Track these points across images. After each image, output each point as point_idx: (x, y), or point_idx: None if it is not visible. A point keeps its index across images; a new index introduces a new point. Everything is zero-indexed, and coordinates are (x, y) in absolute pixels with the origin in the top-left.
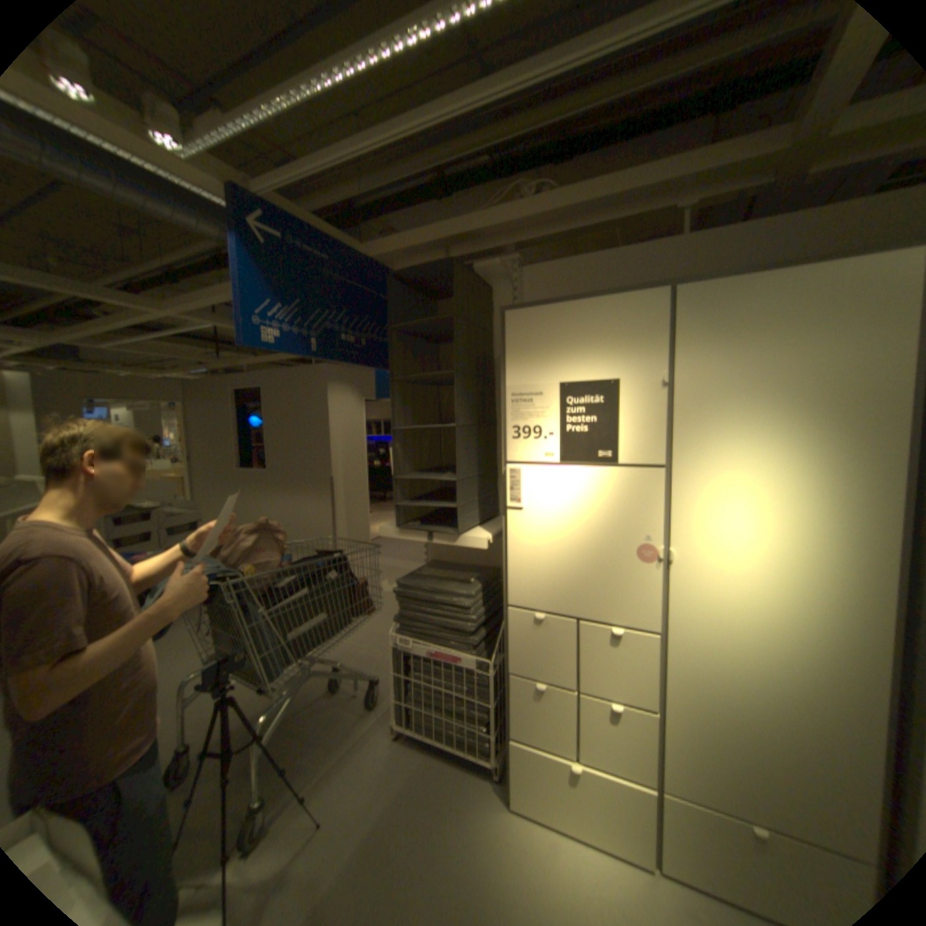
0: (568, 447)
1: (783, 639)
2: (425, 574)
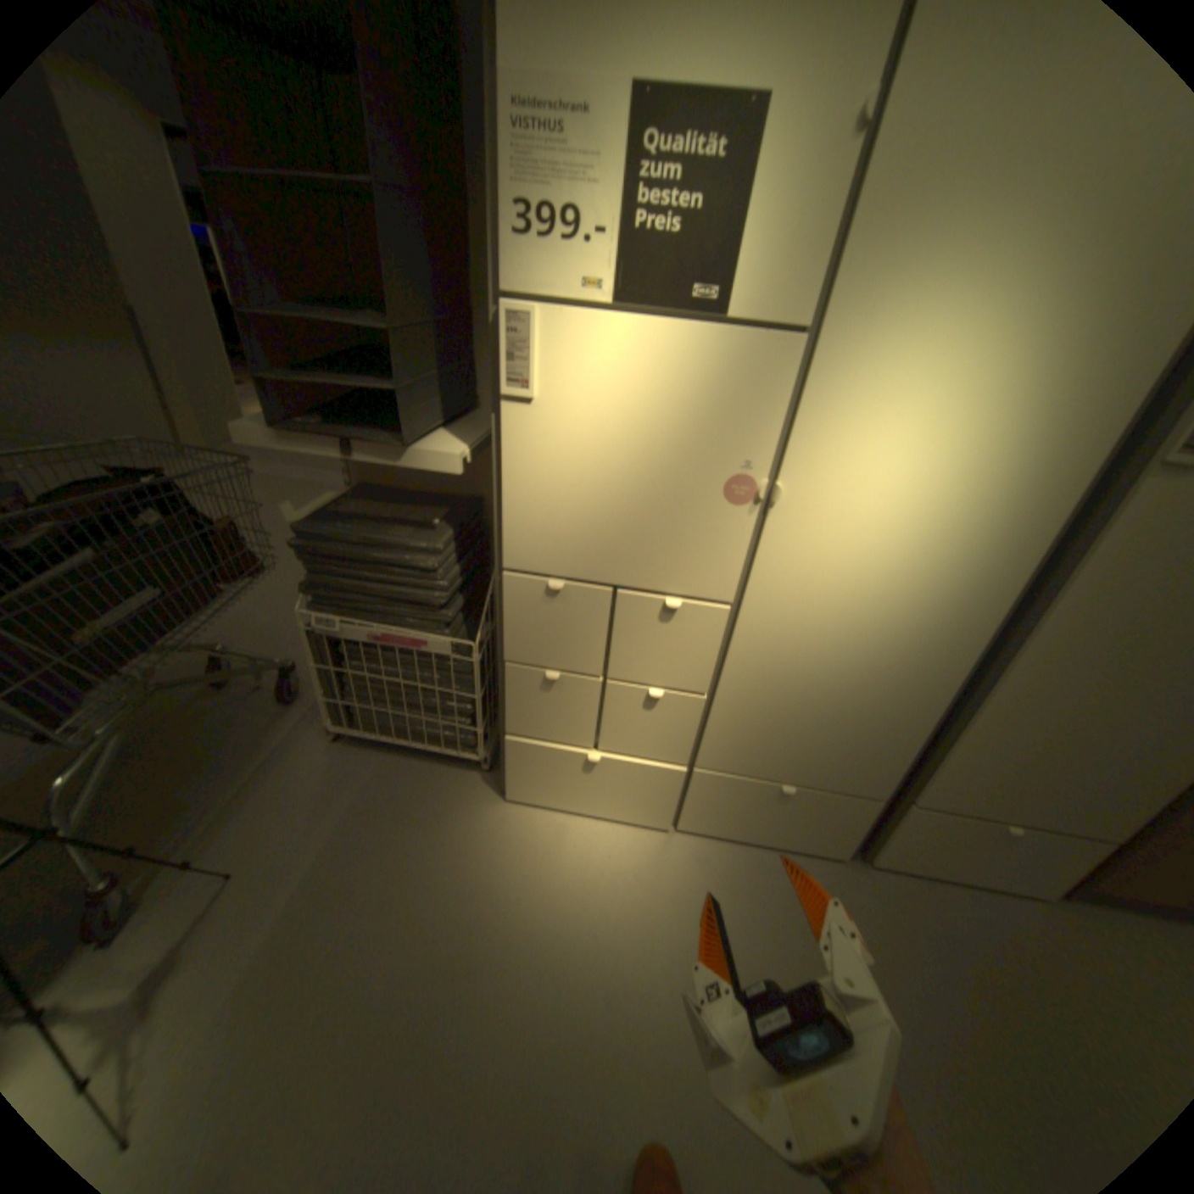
0: (633, 268)
1: (887, 605)
2: (348, 511)
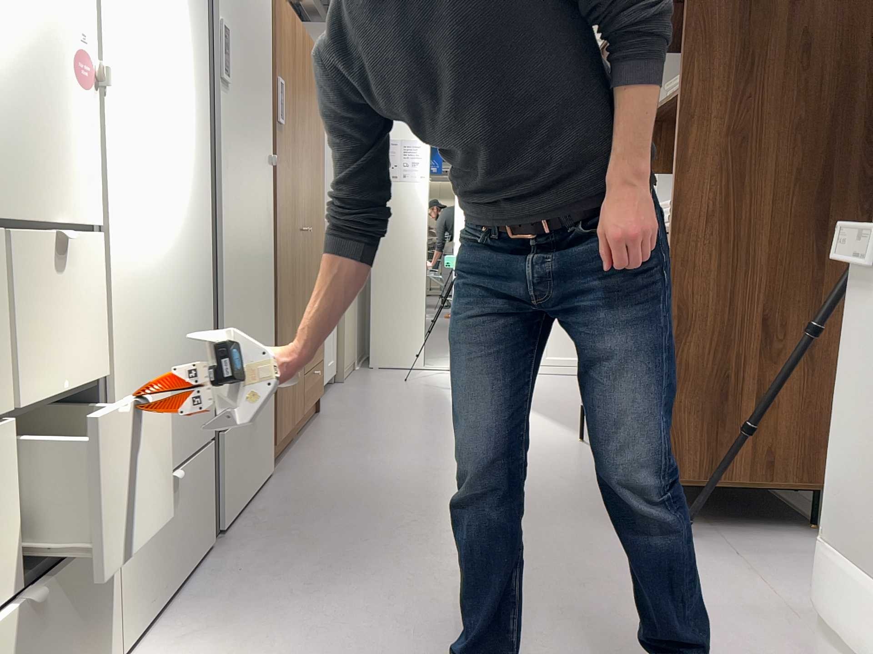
0: None
1: (170, 206)
2: None
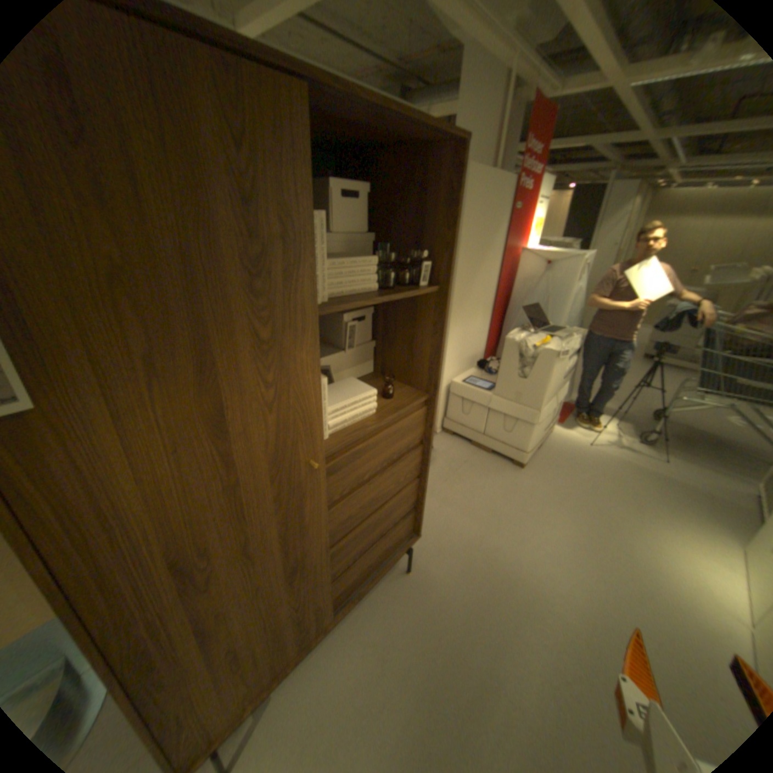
0: None
1: None
2: None
